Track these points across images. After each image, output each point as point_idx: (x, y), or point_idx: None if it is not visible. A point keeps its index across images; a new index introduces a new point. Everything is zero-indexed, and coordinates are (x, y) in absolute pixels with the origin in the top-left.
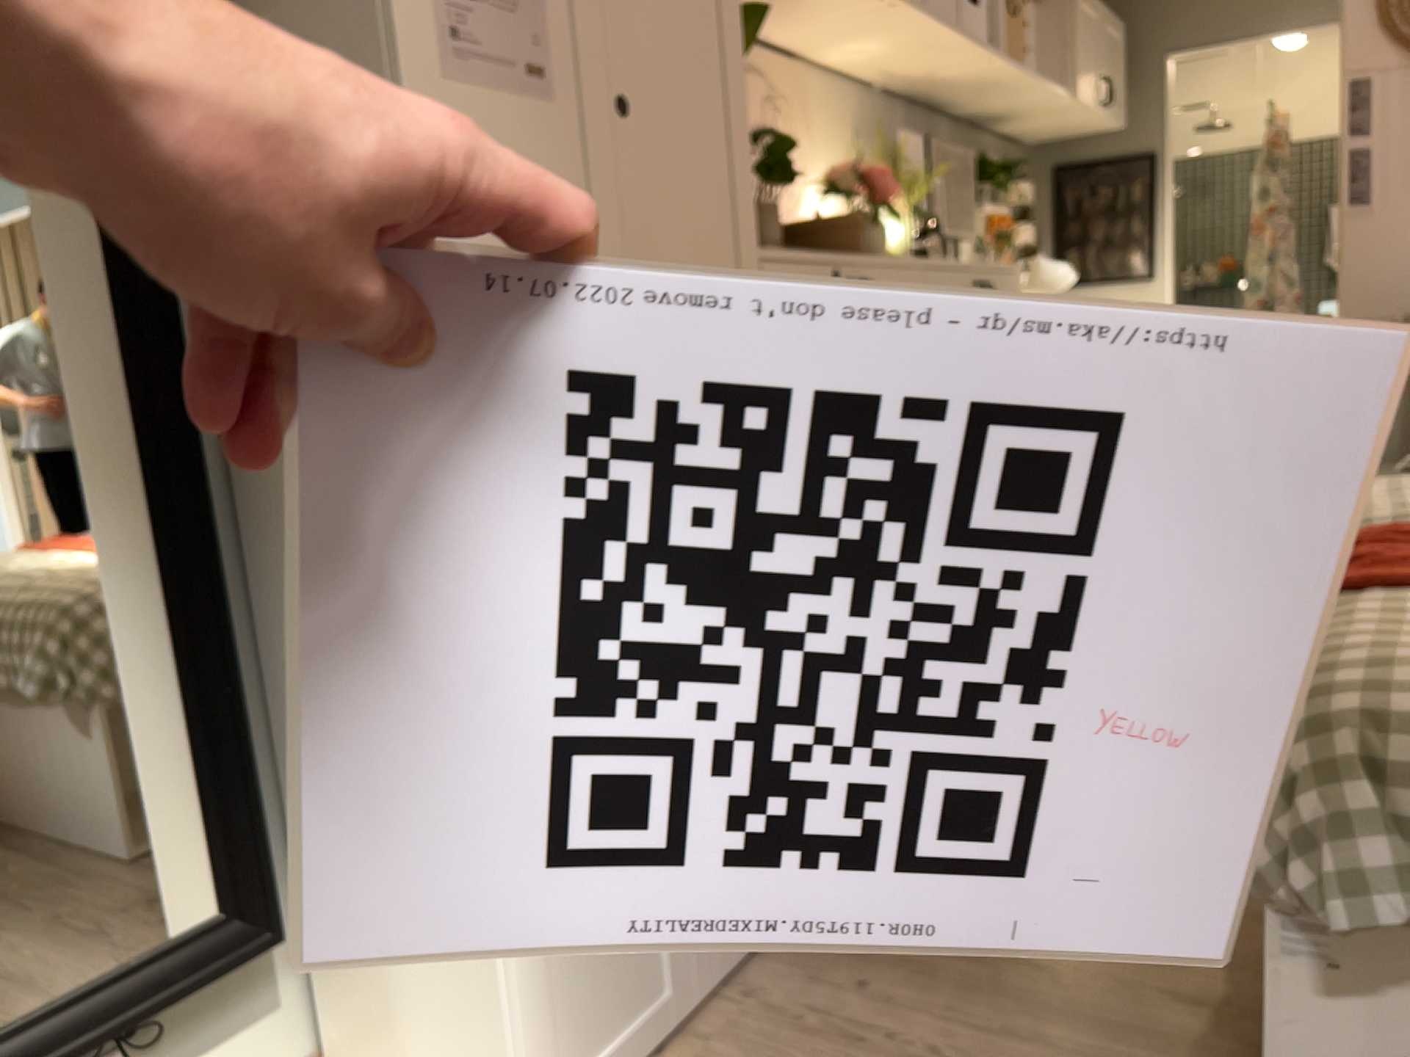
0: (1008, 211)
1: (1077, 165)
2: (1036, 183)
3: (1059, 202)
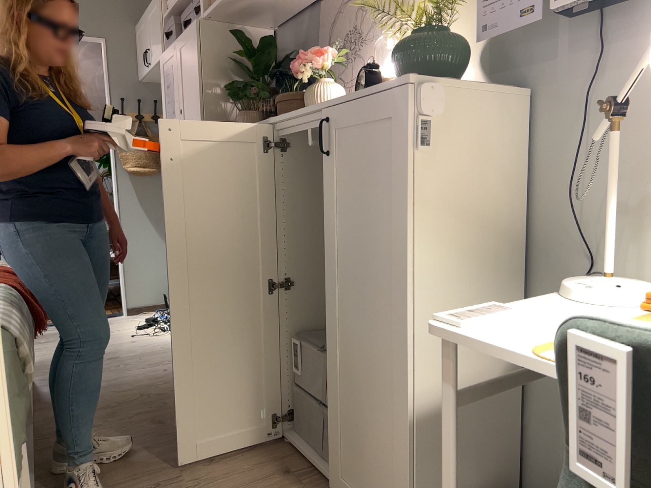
0: None
1: None
2: None
3: None
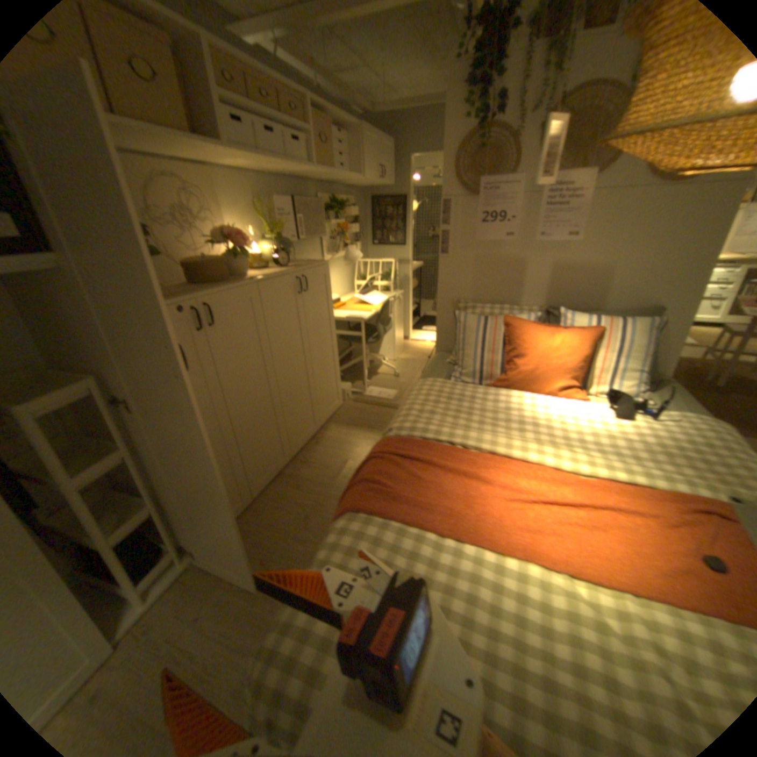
0: (352, 219)
1: (382, 198)
2: (368, 204)
3: (376, 213)
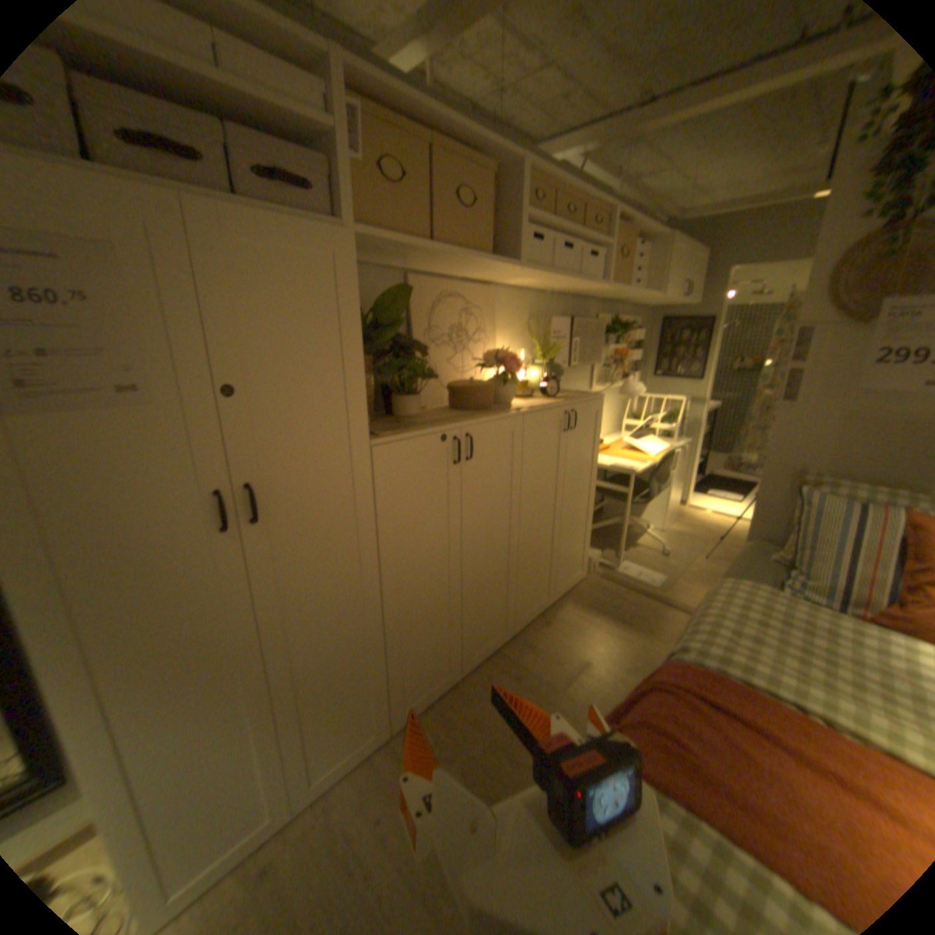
0: (633, 343)
1: (677, 319)
2: (656, 325)
3: (665, 337)
